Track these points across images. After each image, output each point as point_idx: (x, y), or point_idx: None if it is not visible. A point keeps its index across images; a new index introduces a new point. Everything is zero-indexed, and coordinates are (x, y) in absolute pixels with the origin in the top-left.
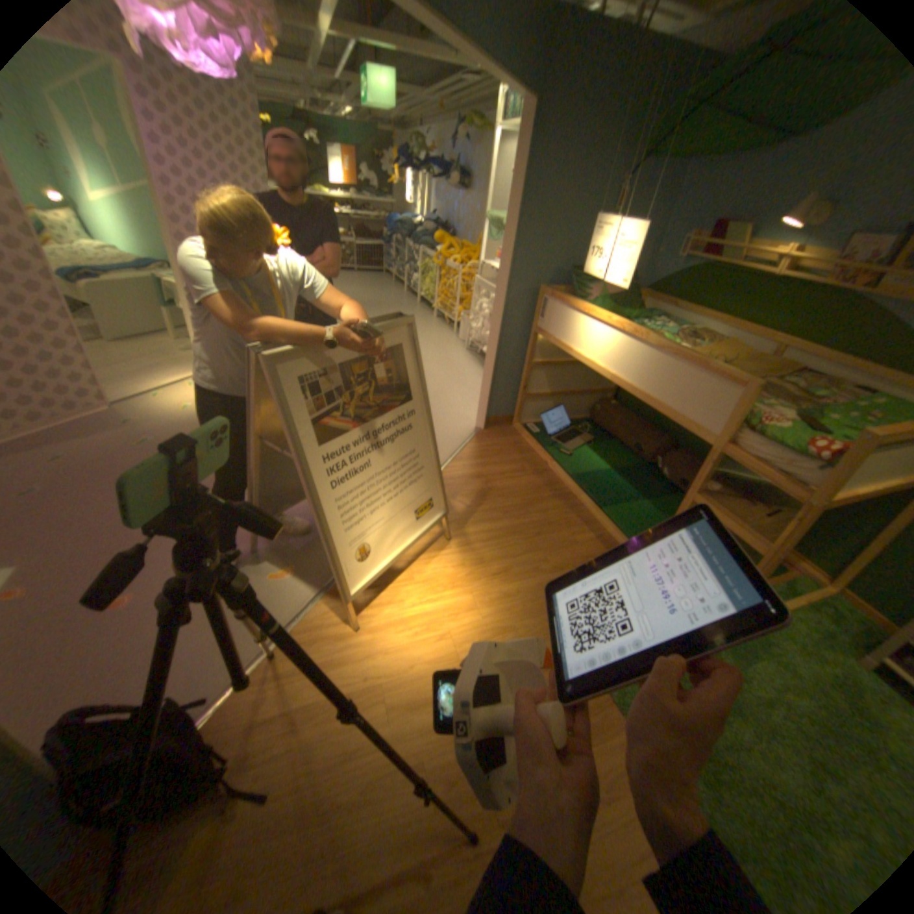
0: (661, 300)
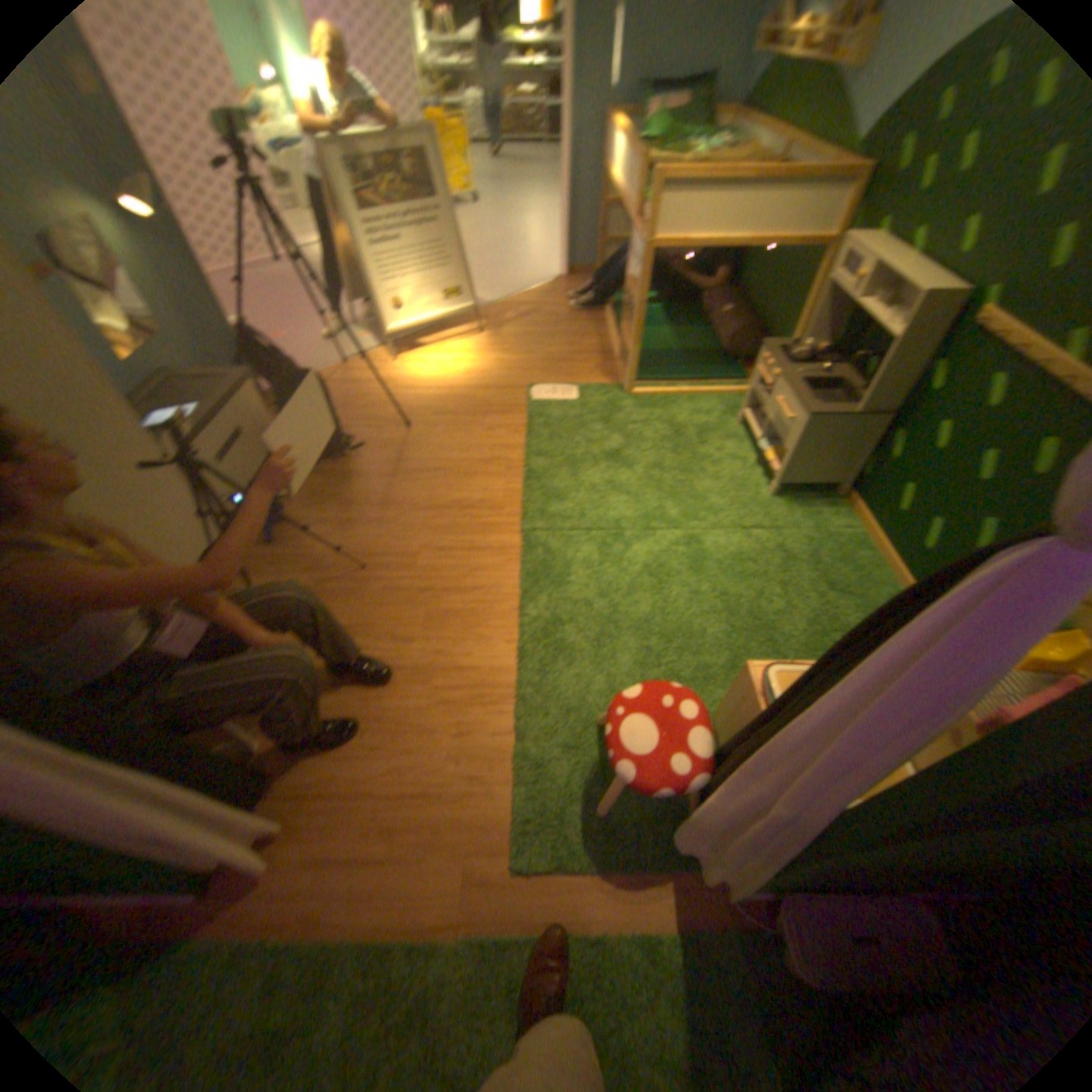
0: (738, 117)
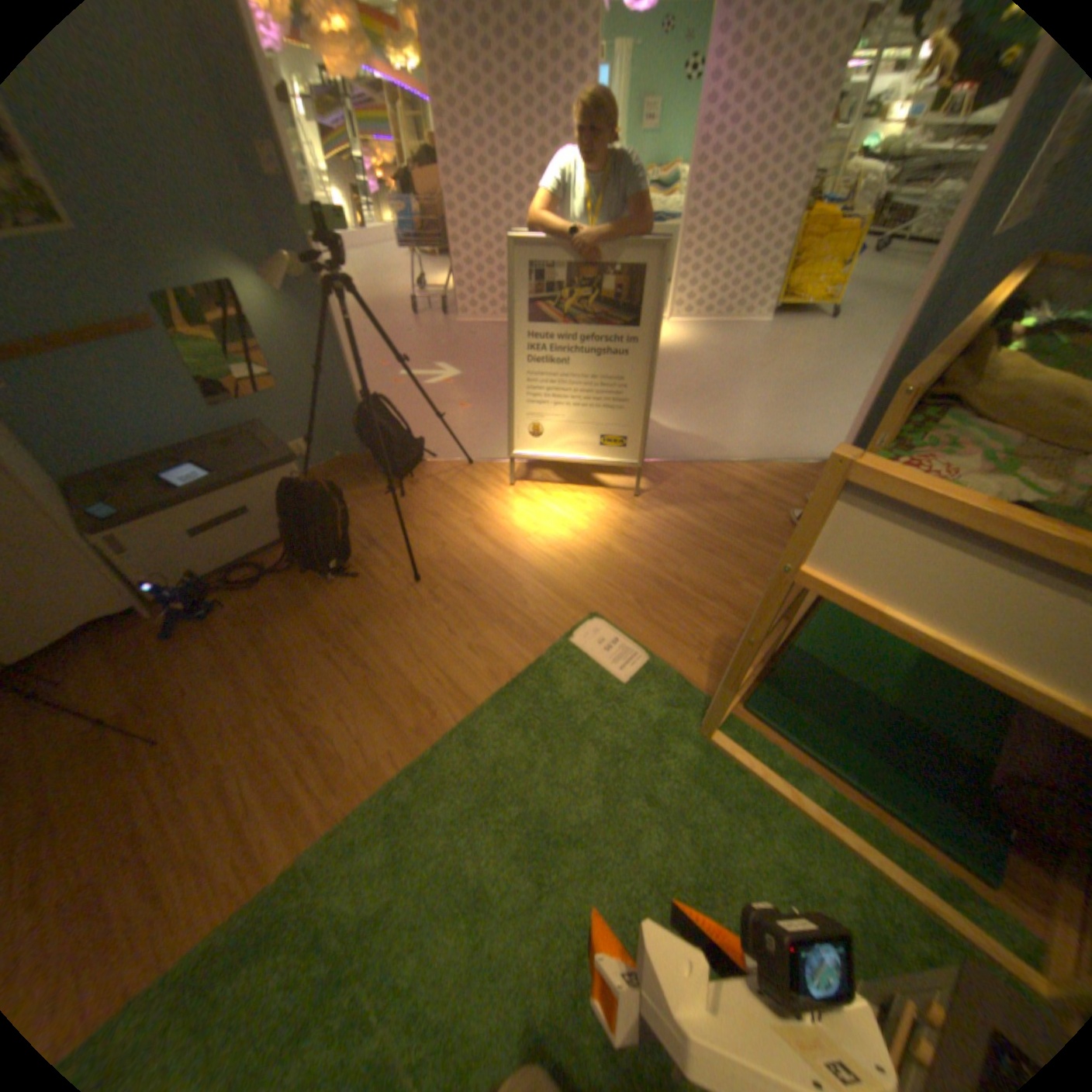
0: None
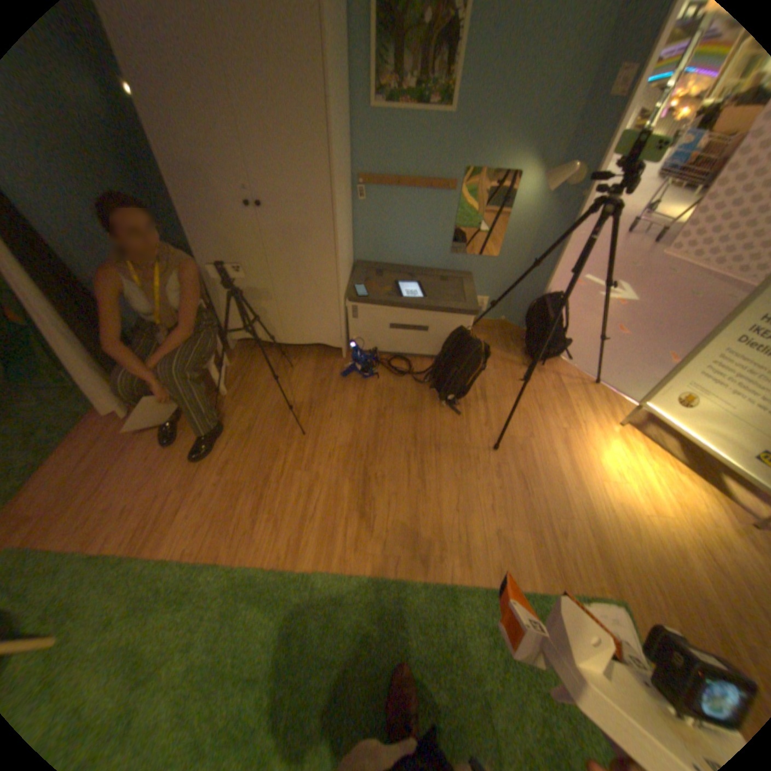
0: None
